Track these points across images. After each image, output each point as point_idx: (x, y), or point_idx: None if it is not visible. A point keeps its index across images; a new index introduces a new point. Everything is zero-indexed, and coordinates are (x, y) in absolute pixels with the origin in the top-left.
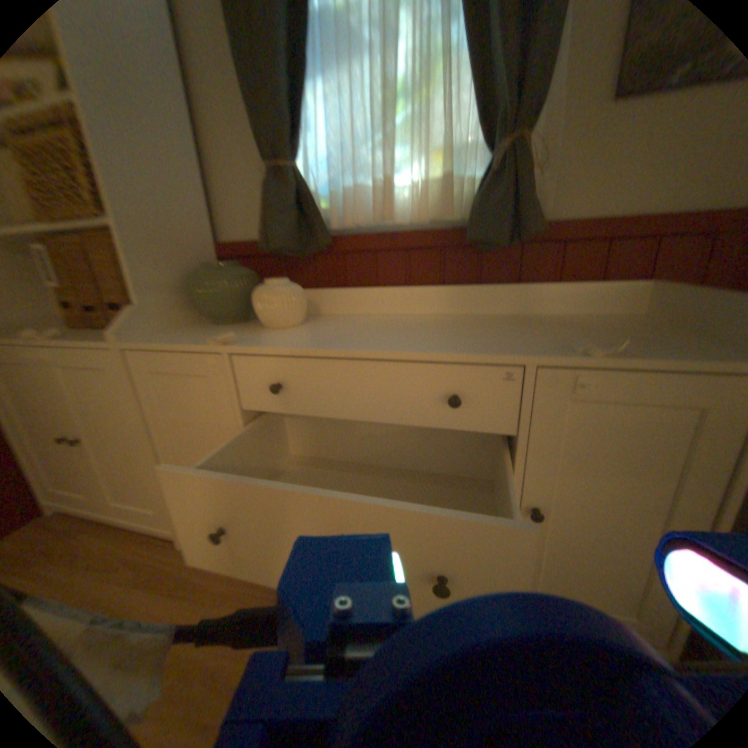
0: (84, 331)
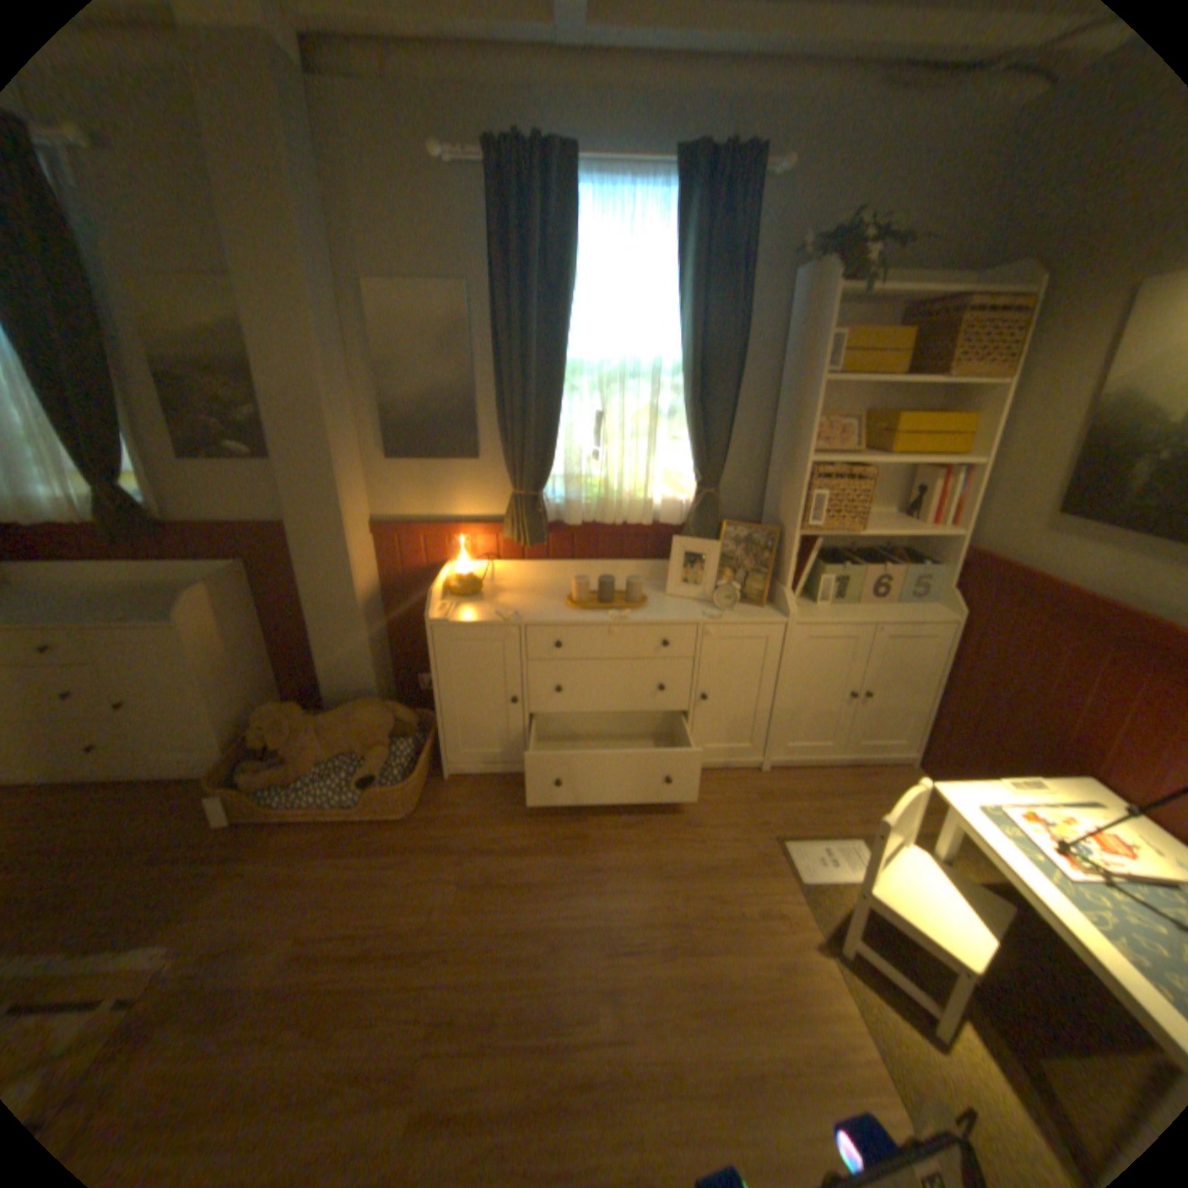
0: None
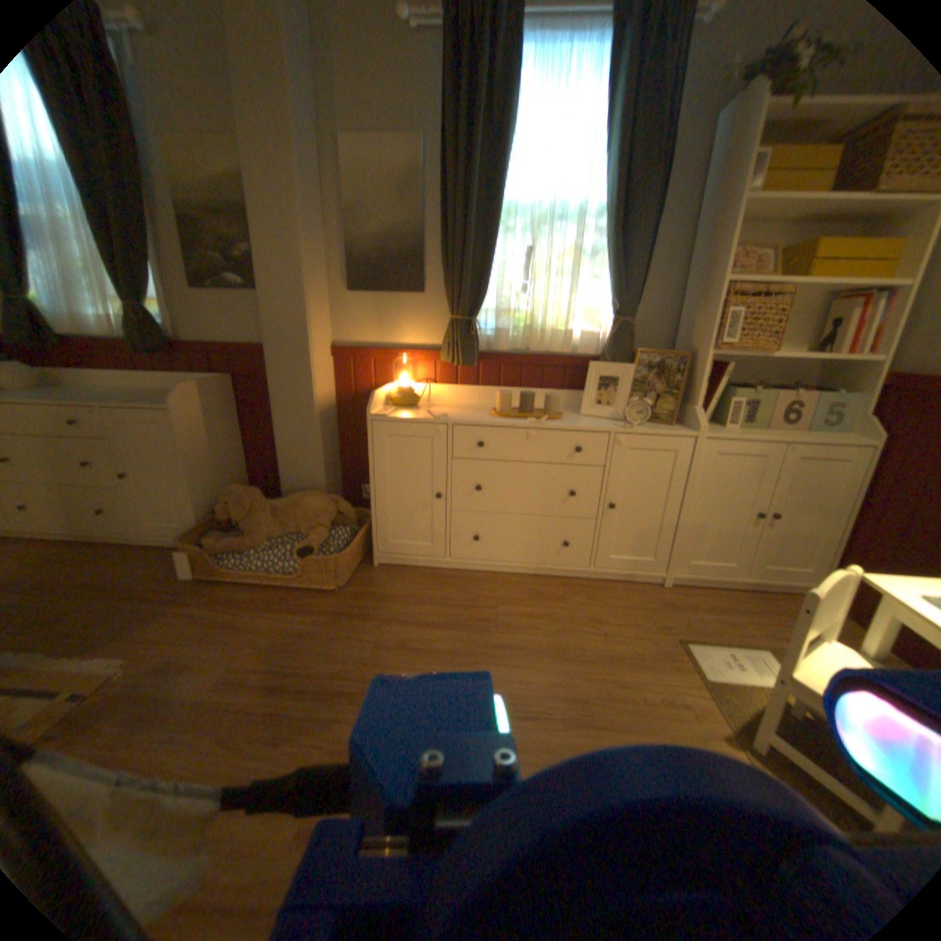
0: None
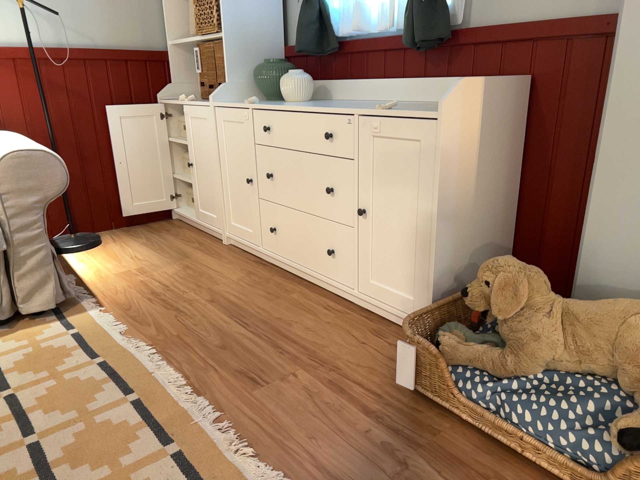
0: (205, 101)
